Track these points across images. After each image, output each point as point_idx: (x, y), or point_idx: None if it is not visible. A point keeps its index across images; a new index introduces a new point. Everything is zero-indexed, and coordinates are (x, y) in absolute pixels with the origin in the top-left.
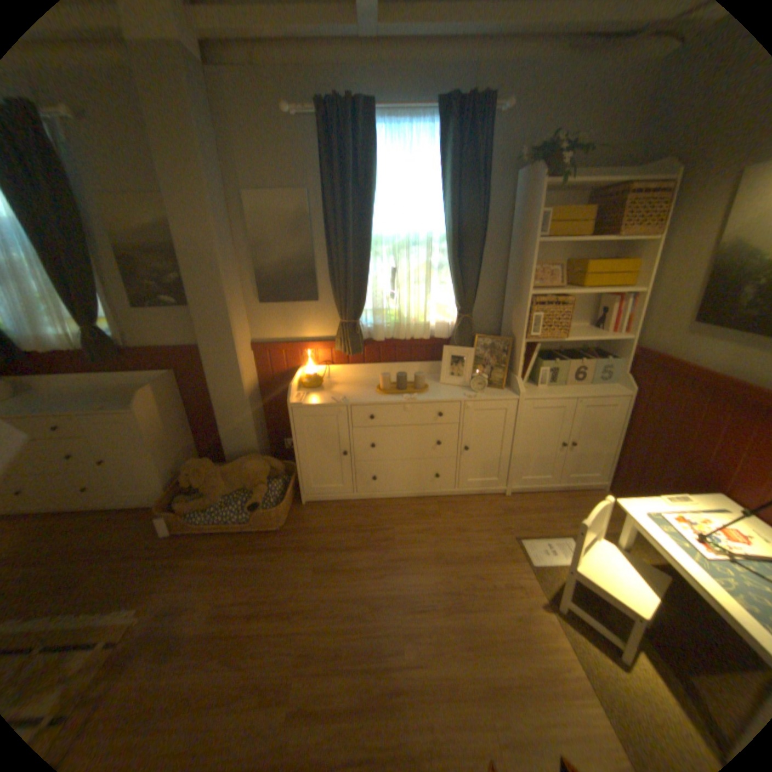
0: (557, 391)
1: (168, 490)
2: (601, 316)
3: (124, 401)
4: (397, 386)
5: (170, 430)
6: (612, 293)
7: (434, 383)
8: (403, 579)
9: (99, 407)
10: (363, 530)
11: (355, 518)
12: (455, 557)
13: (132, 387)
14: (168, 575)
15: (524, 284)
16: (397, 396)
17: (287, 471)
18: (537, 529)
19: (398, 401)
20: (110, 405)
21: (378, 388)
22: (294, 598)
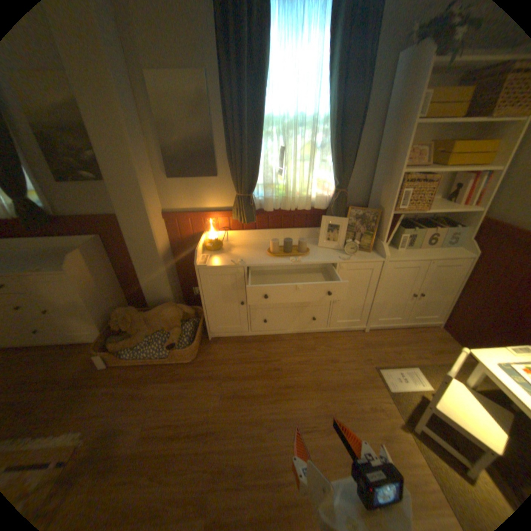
0: (414, 254)
1: (104, 330)
2: (452, 190)
3: (59, 262)
4: (284, 249)
5: (101, 283)
6: (468, 171)
7: (313, 246)
8: (291, 403)
9: (37, 268)
10: (258, 361)
11: (251, 351)
12: (330, 384)
13: (67, 249)
14: (107, 400)
15: (398, 163)
16: (284, 258)
17: (196, 313)
18: (391, 360)
19: (286, 262)
20: (47, 266)
21: (268, 250)
22: (207, 420)
